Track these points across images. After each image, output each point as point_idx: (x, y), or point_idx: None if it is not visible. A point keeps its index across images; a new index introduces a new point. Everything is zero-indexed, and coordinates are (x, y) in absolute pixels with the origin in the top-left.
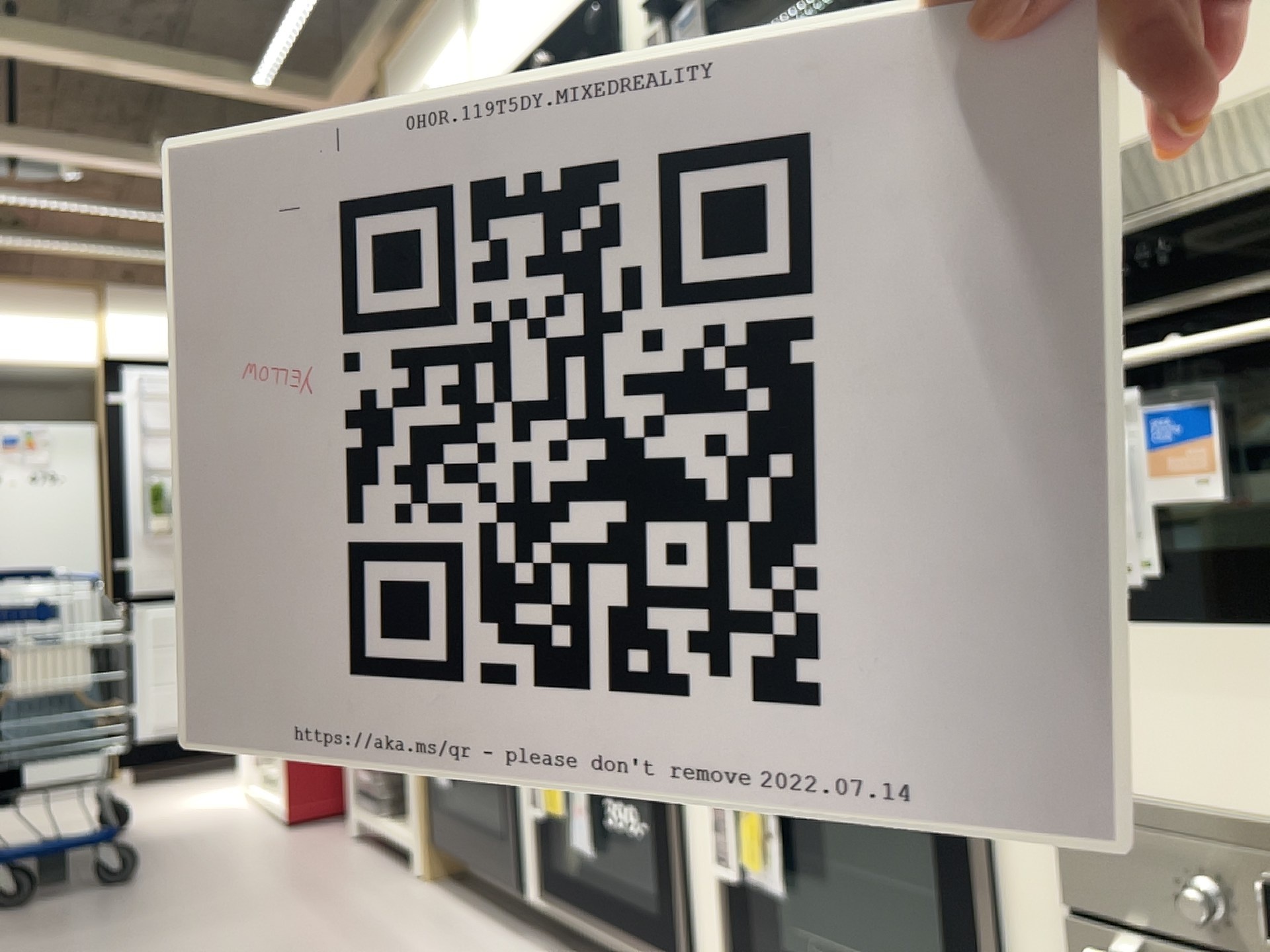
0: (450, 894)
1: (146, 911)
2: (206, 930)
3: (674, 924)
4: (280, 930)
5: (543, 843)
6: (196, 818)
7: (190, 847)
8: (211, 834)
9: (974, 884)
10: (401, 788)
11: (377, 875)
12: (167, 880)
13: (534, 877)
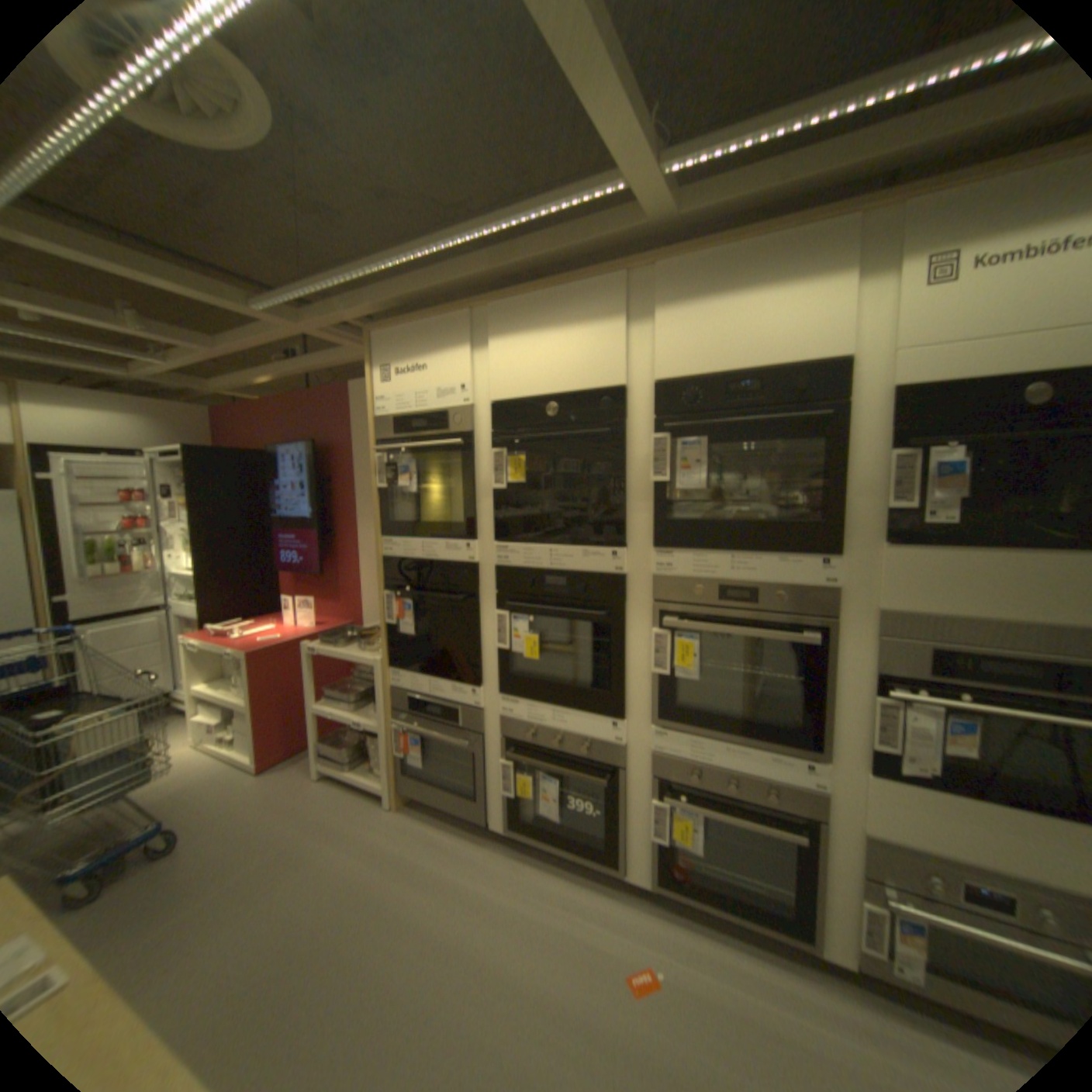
0: (416, 822)
1: (213, 881)
2: (277, 888)
3: (615, 857)
4: (332, 875)
5: (509, 809)
6: (173, 779)
7: (192, 809)
8: (199, 793)
9: (820, 867)
10: (354, 756)
11: (356, 813)
12: (203, 846)
13: (496, 822)
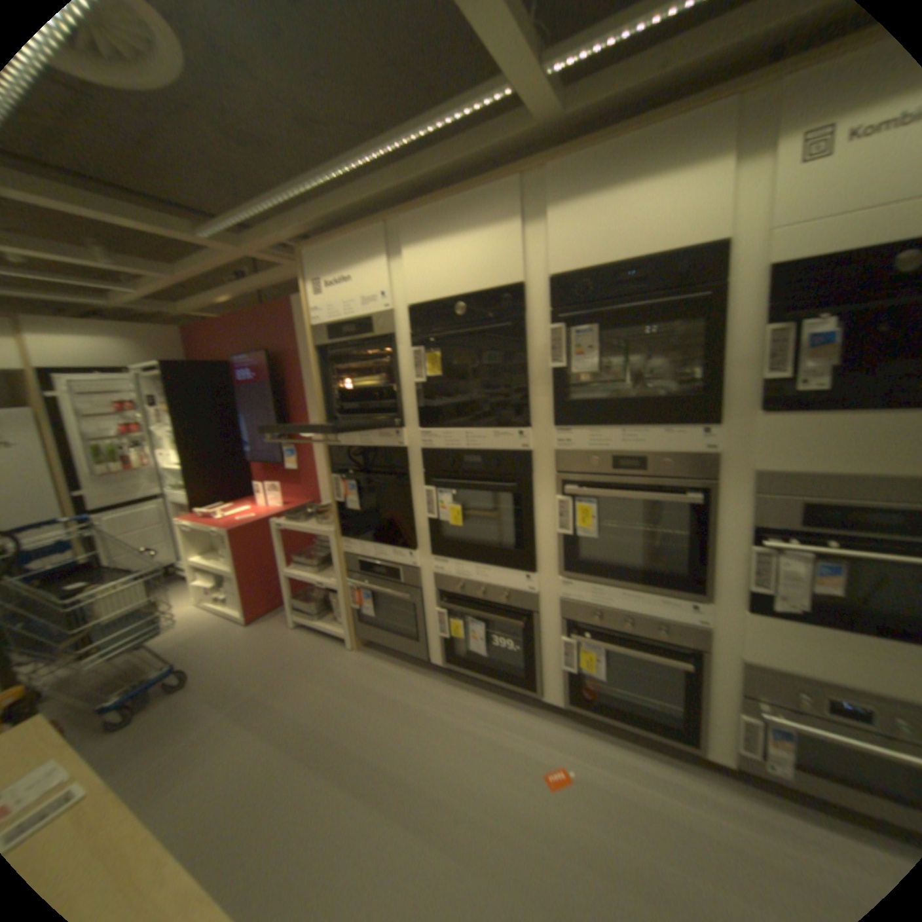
0: (374, 658)
1: (218, 707)
2: (267, 711)
3: (534, 682)
4: (309, 701)
5: (447, 647)
6: (183, 630)
7: (199, 653)
8: (204, 640)
9: (704, 687)
10: (322, 608)
11: (327, 652)
12: (209, 681)
13: (437, 656)
